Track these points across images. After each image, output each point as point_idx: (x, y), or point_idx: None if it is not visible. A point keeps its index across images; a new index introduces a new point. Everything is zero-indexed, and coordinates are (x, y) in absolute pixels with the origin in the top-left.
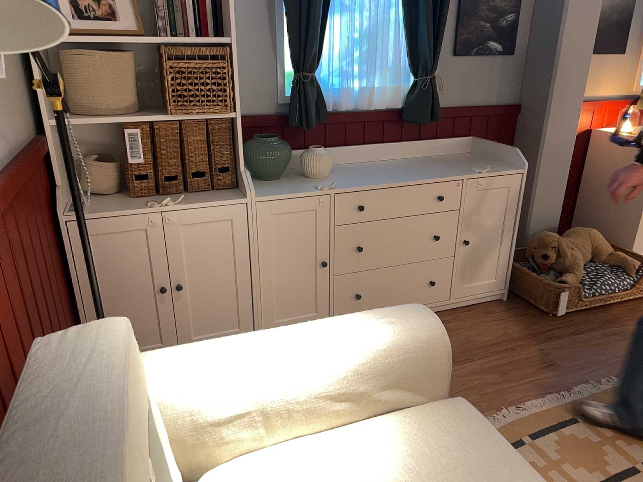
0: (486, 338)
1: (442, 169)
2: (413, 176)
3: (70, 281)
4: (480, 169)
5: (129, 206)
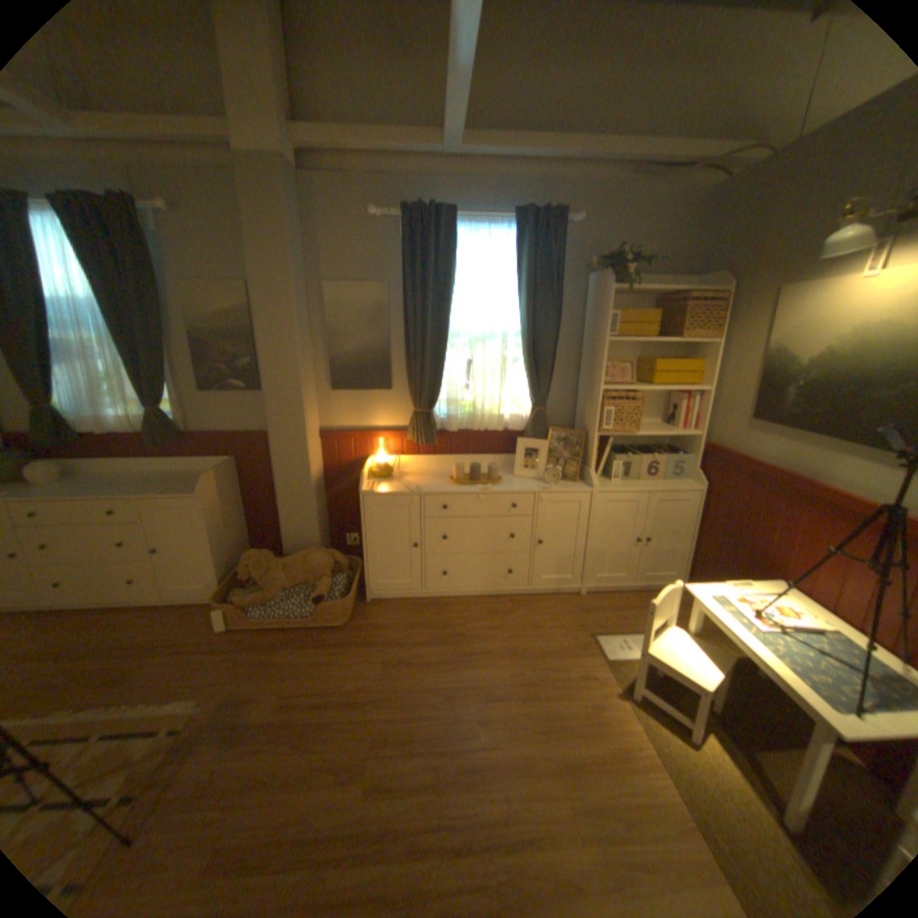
0: (133, 642)
1: (139, 488)
2: (96, 493)
3: None
4: (154, 492)
5: None
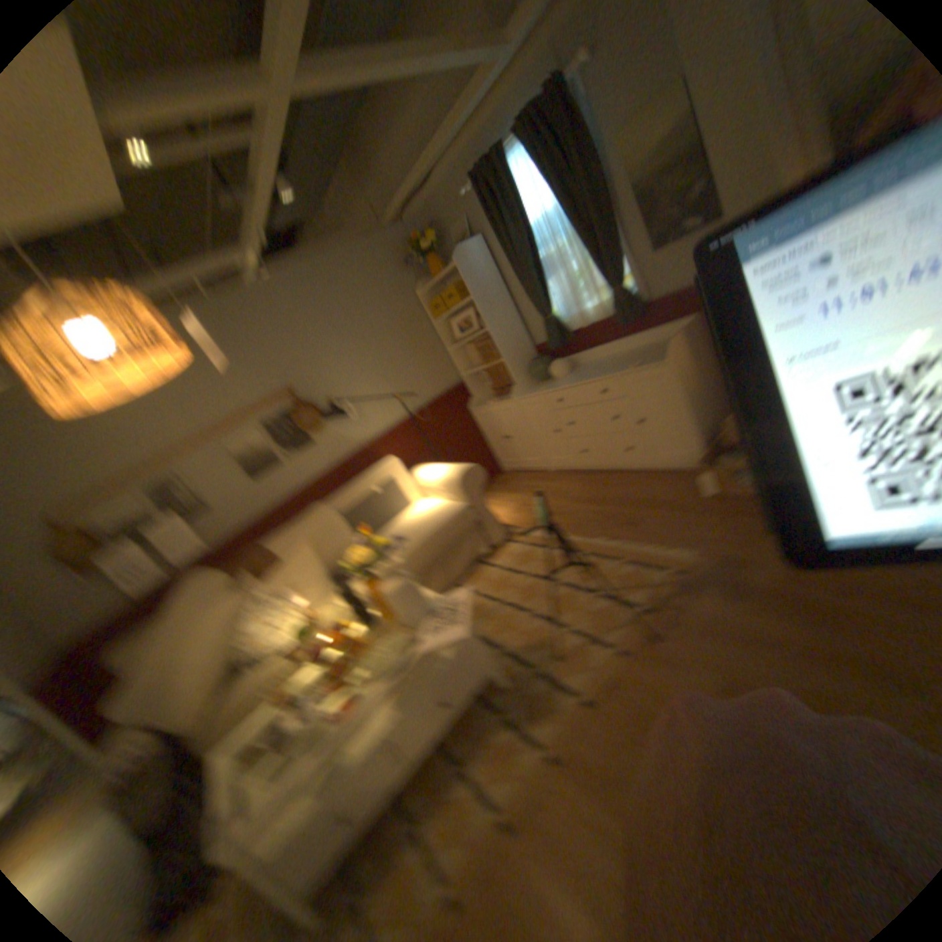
0: (636, 495)
1: (619, 364)
2: (590, 375)
3: (478, 430)
4: (630, 365)
5: (485, 402)
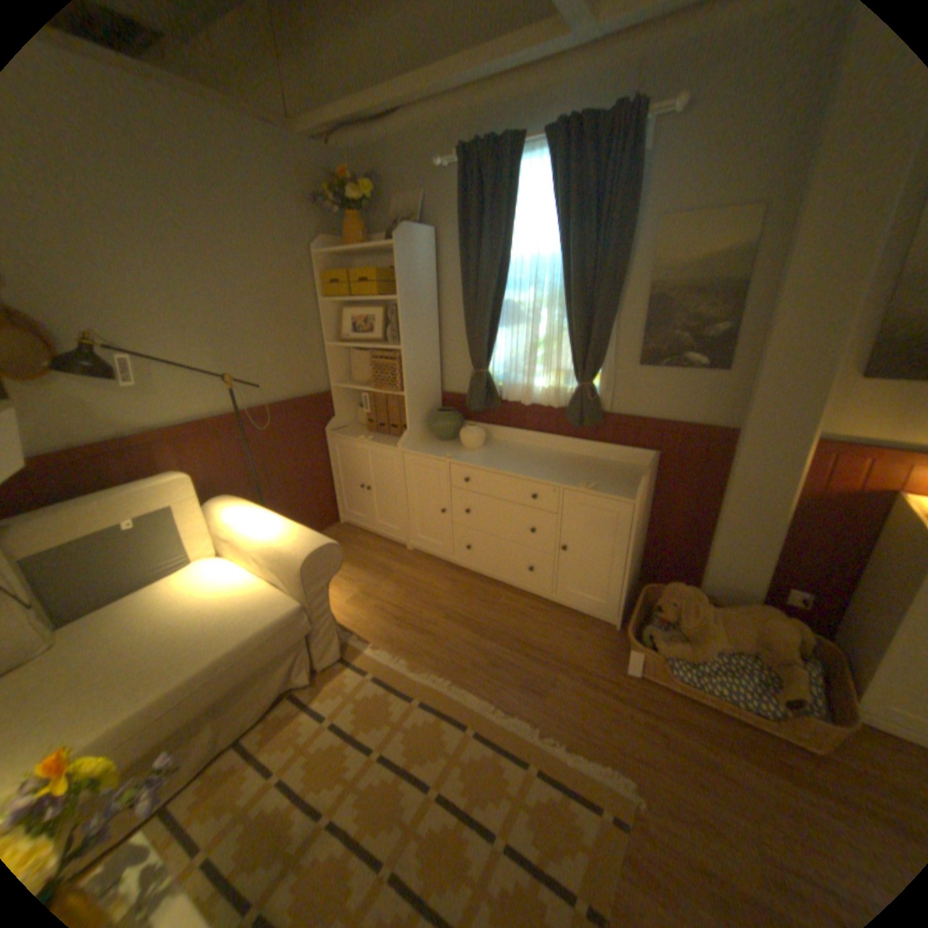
0: (535, 639)
1: (562, 473)
2: (522, 470)
3: (330, 464)
4: (584, 484)
5: (355, 435)
